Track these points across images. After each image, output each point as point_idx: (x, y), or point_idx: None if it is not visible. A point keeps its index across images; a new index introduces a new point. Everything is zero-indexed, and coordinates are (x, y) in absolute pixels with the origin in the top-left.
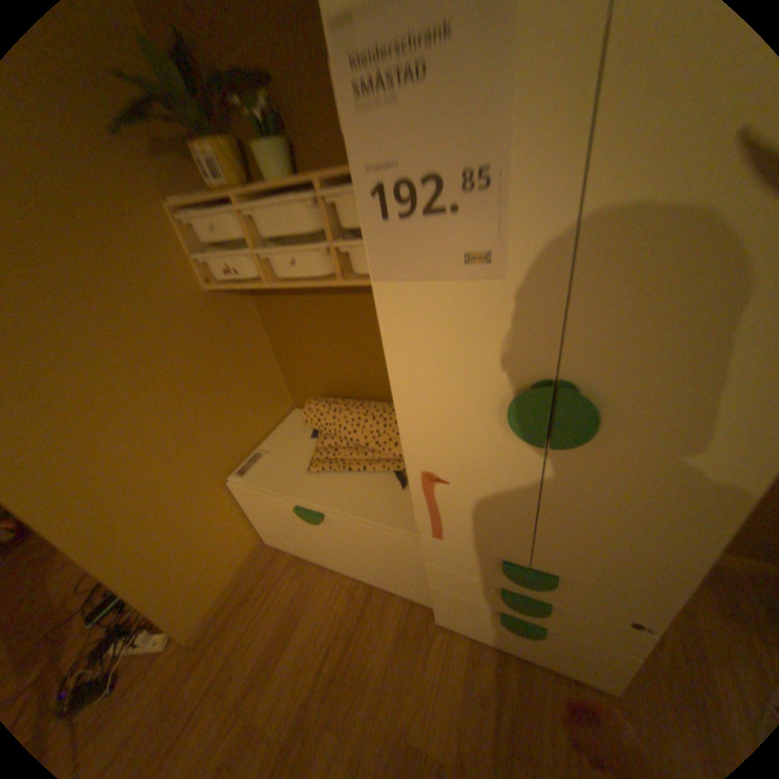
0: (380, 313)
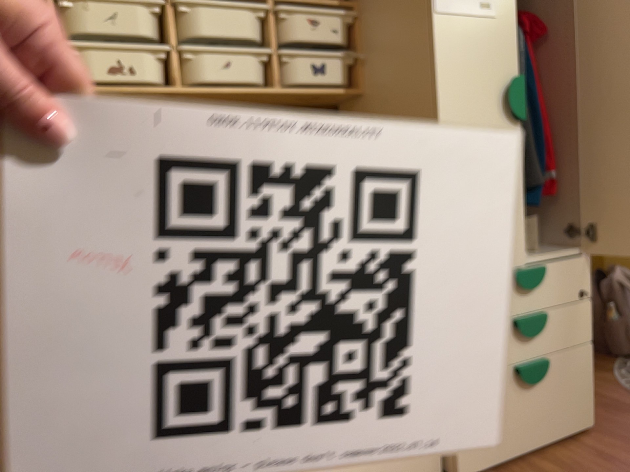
0: (435, 37)
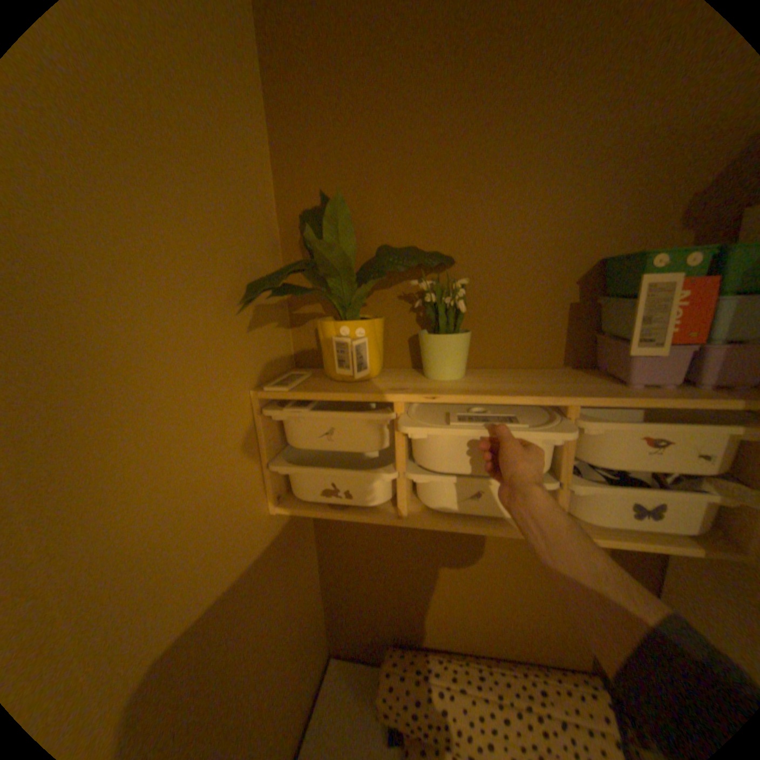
0: None
